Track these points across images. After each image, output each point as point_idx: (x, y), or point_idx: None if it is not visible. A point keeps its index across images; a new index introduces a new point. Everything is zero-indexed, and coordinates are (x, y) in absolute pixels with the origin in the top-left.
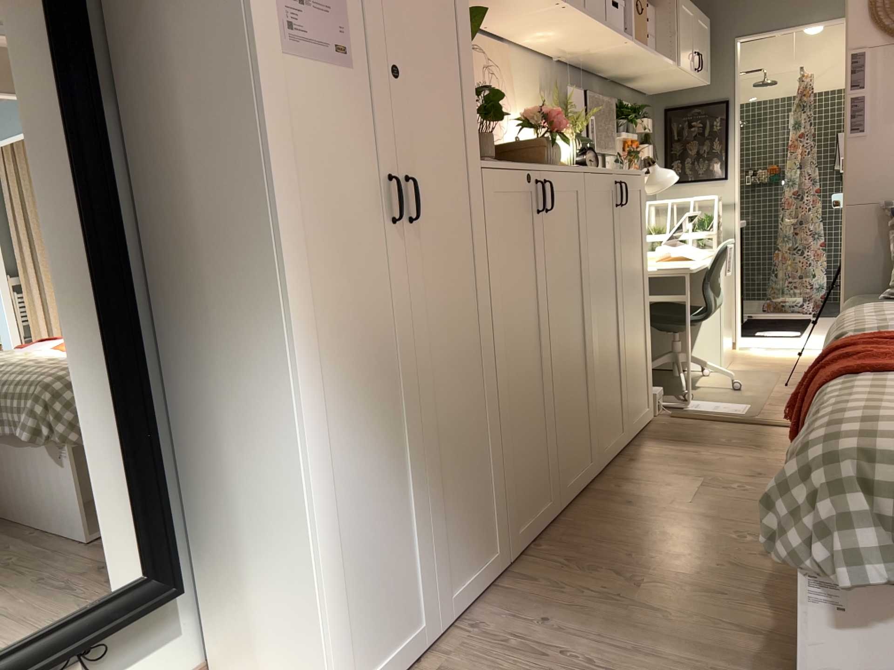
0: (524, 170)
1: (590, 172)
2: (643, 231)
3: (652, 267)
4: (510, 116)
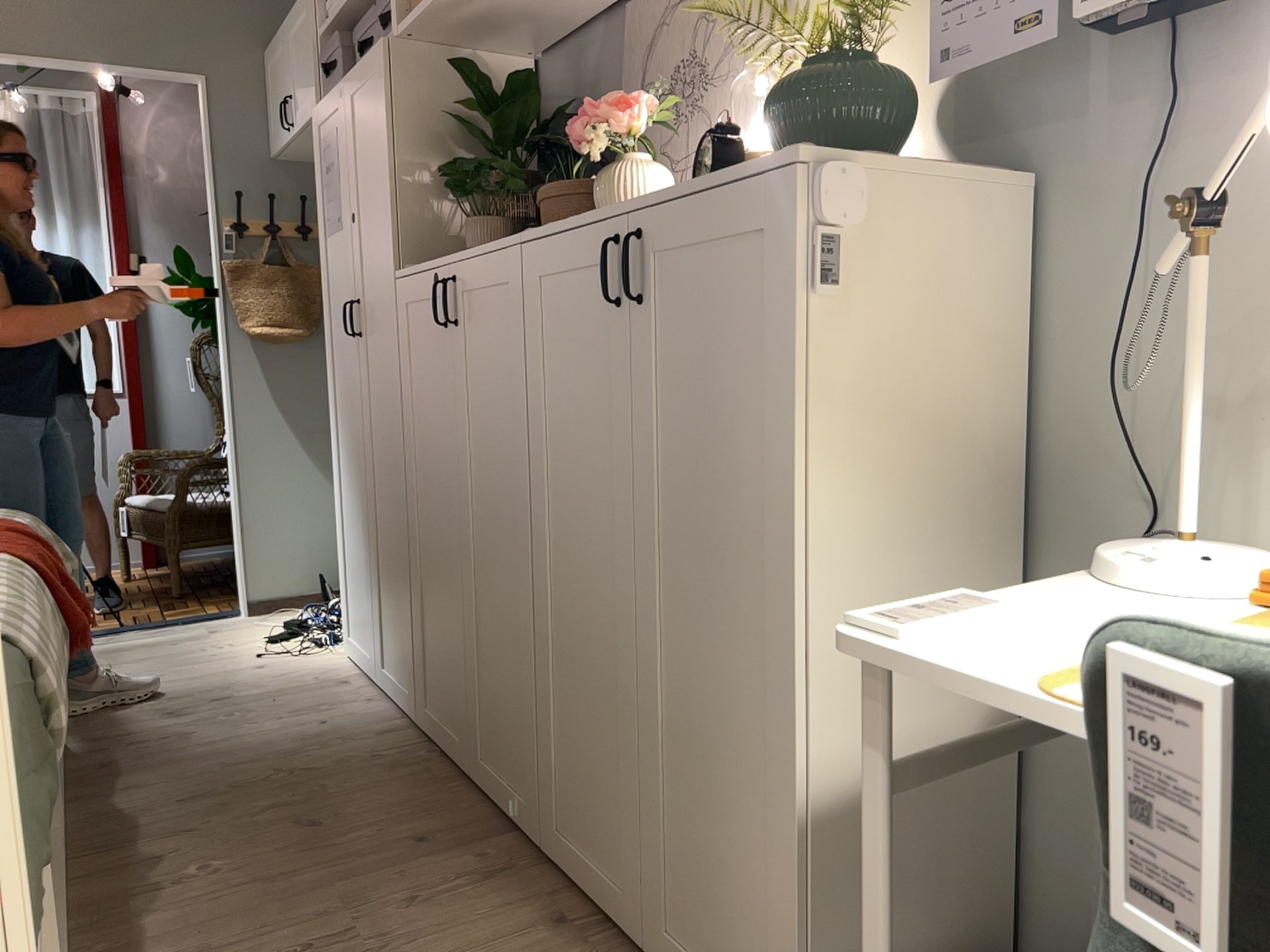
0: (433, 272)
1: (542, 241)
2: (794, 403)
3: (1034, 619)
4: (736, 94)
